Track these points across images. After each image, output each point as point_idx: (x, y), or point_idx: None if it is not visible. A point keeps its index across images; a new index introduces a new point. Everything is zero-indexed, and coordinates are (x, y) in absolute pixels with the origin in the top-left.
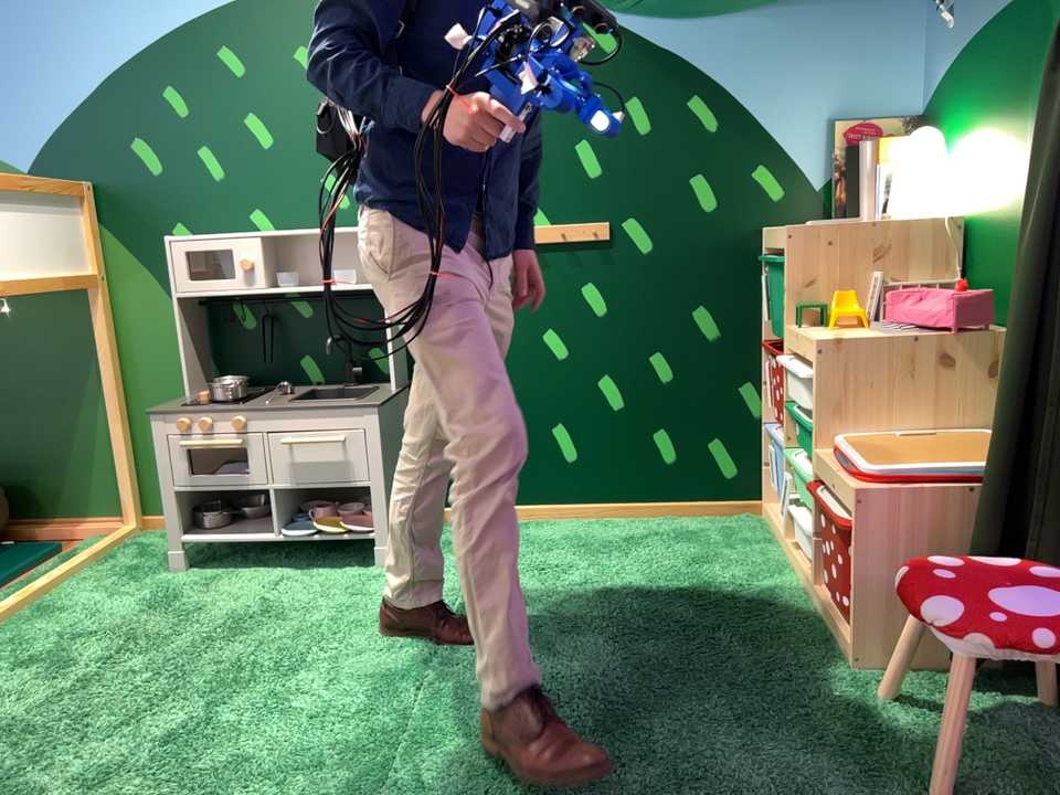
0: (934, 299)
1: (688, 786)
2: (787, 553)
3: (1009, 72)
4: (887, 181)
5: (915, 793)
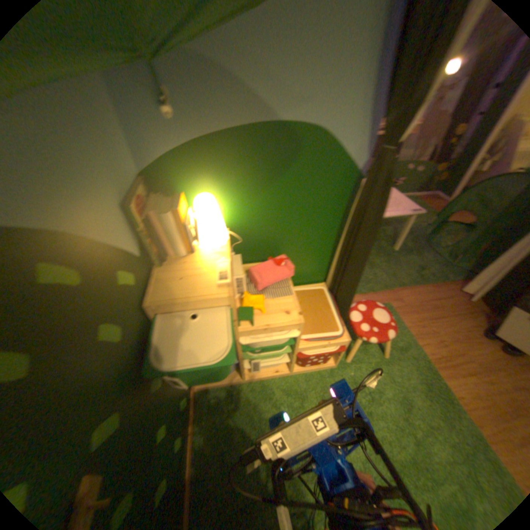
0: (272, 267)
1: (415, 419)
2: (259, 376)
3: (272, 164)
4: (194, 226)
5: (385, 359)
